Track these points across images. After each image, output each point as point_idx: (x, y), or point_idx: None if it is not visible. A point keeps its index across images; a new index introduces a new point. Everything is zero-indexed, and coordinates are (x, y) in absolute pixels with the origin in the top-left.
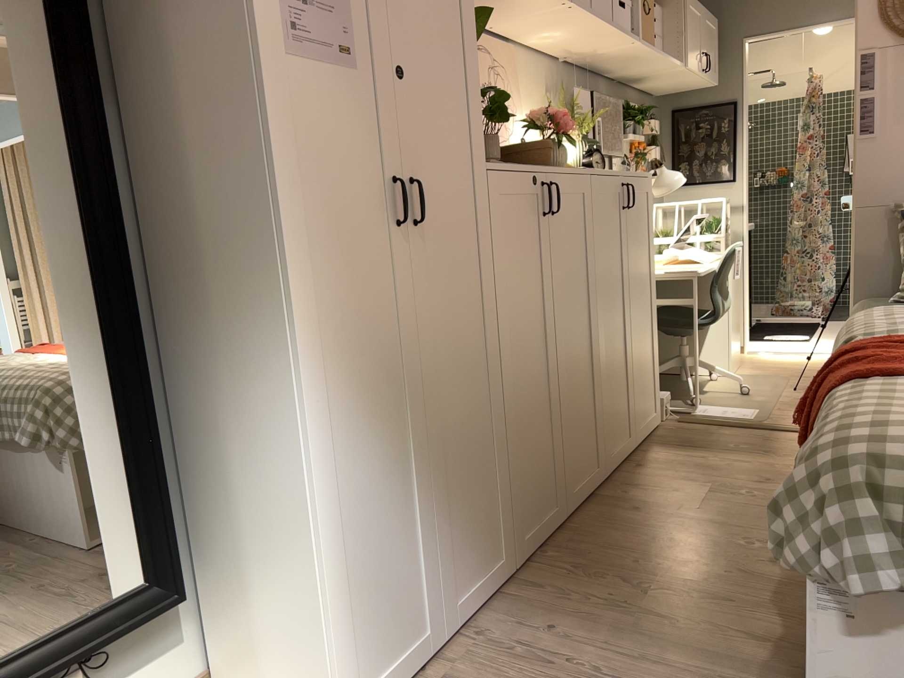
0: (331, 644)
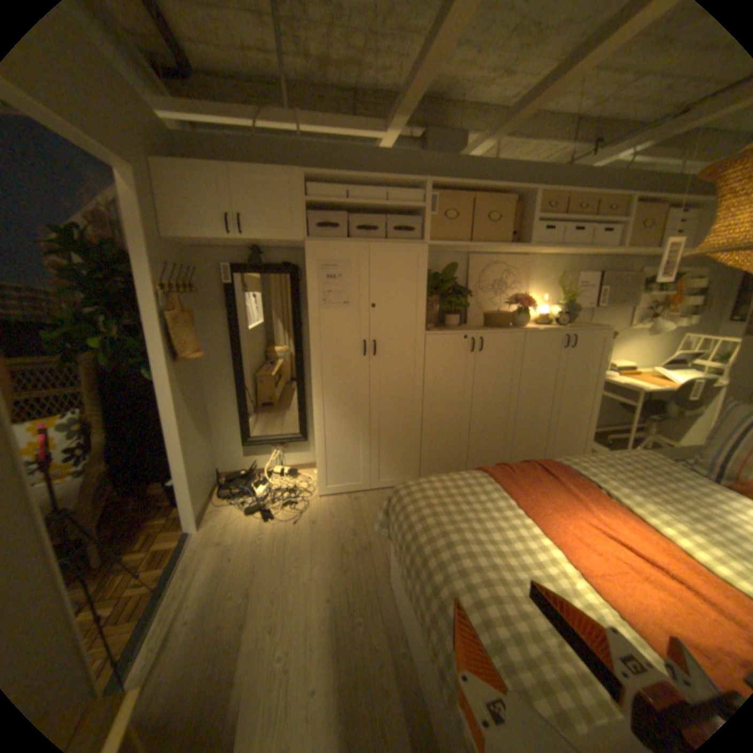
0: (320, 468)
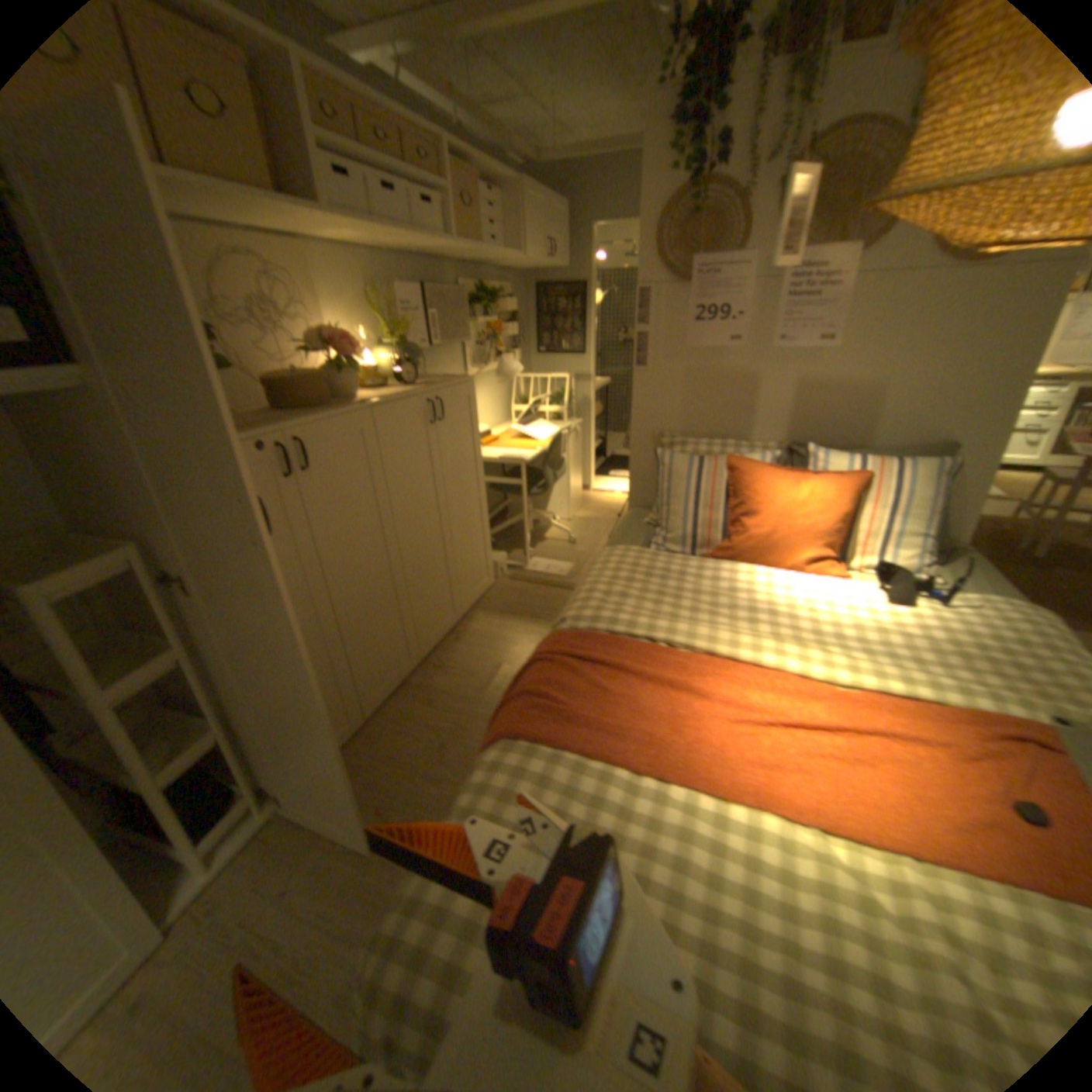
0: None
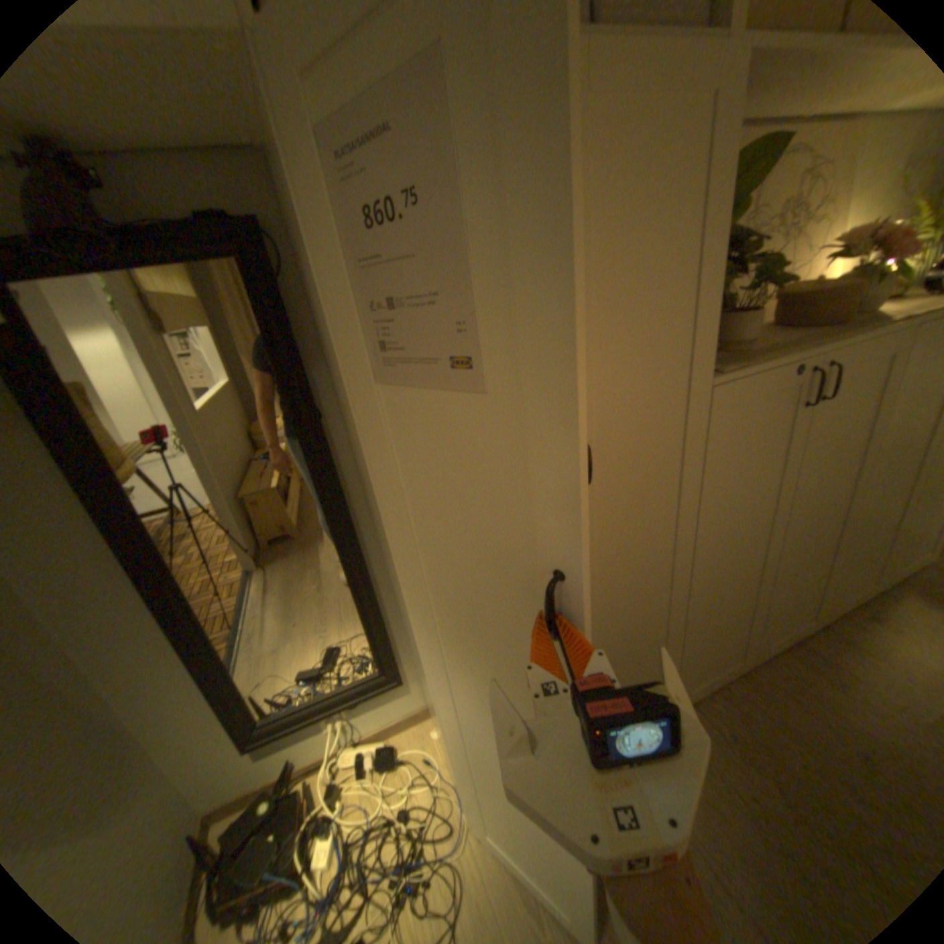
0: (467, 787)
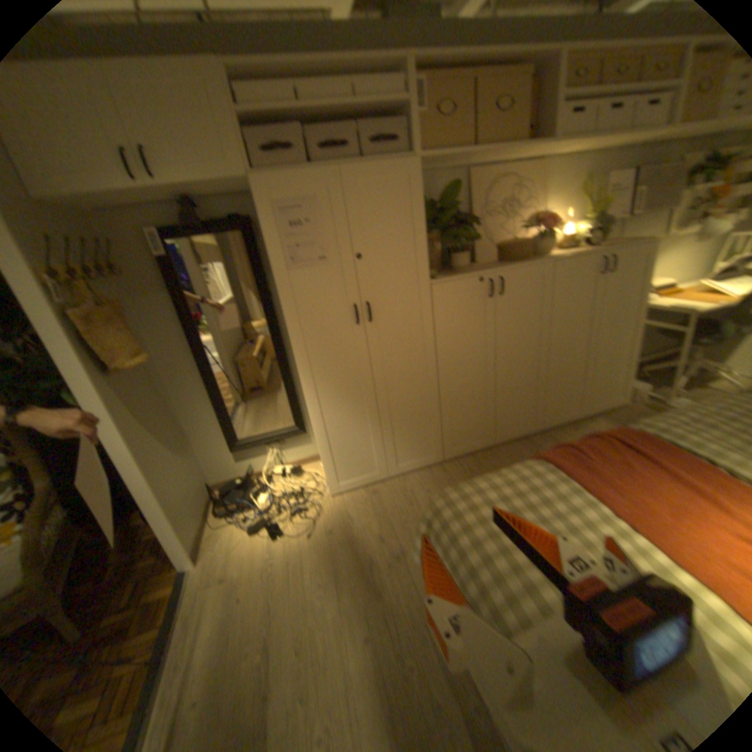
0: (328, 466)
